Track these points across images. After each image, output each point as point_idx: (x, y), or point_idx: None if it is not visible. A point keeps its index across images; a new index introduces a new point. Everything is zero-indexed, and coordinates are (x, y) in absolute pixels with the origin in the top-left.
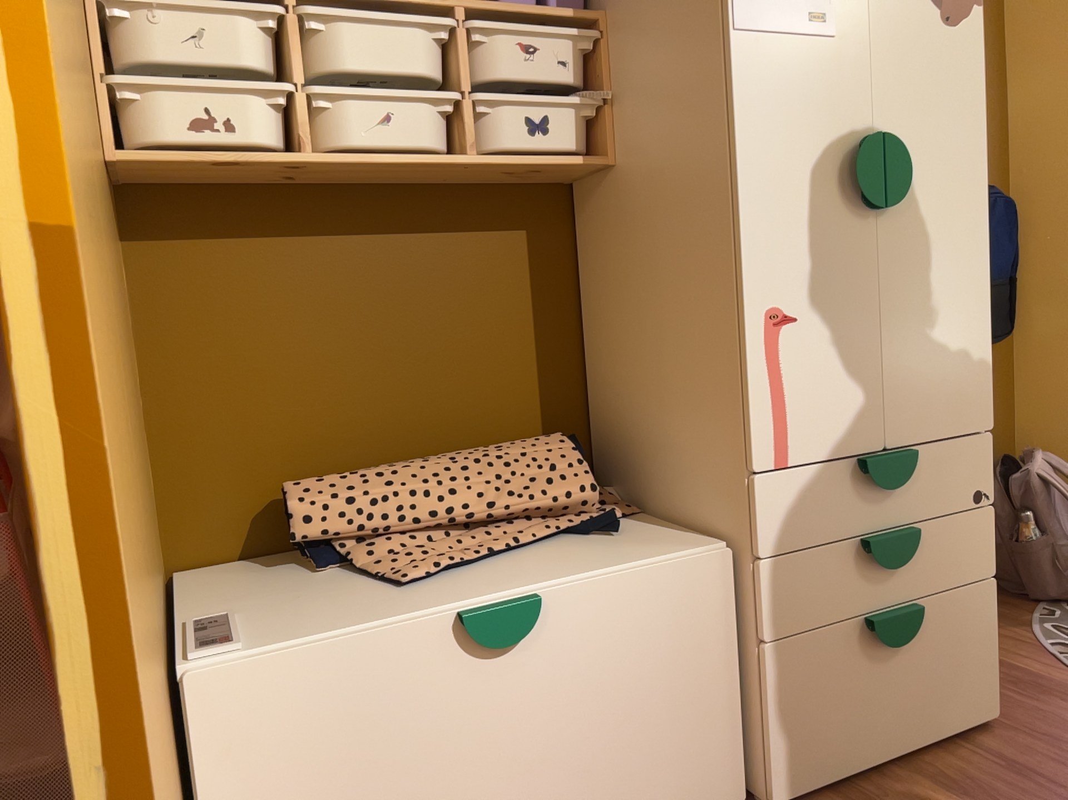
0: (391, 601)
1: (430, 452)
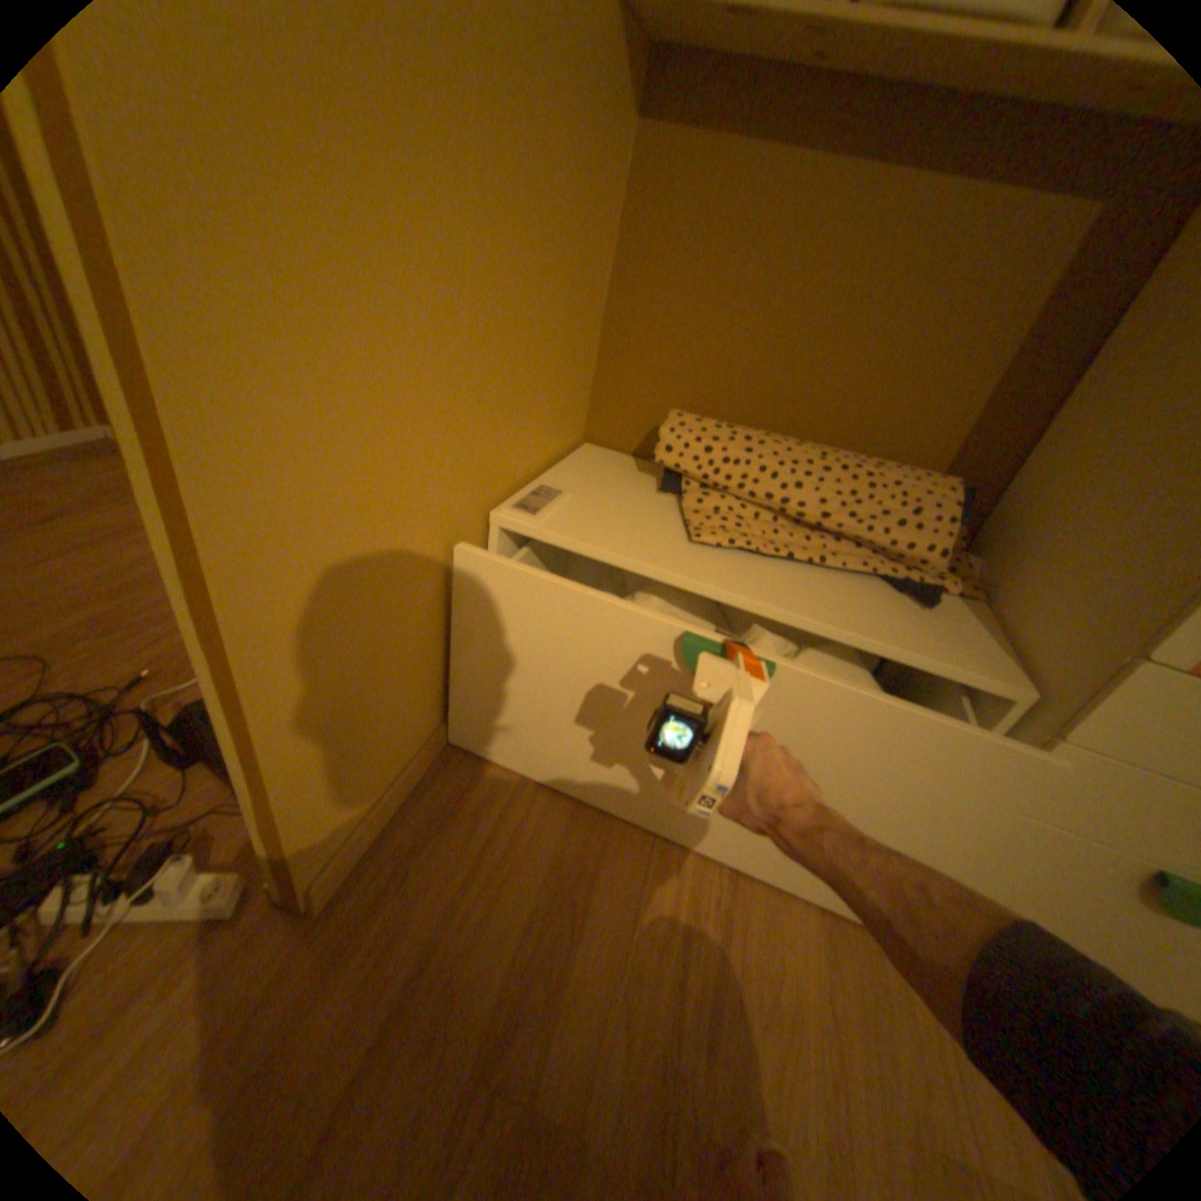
0: (671, 546)
1: (817, 439)
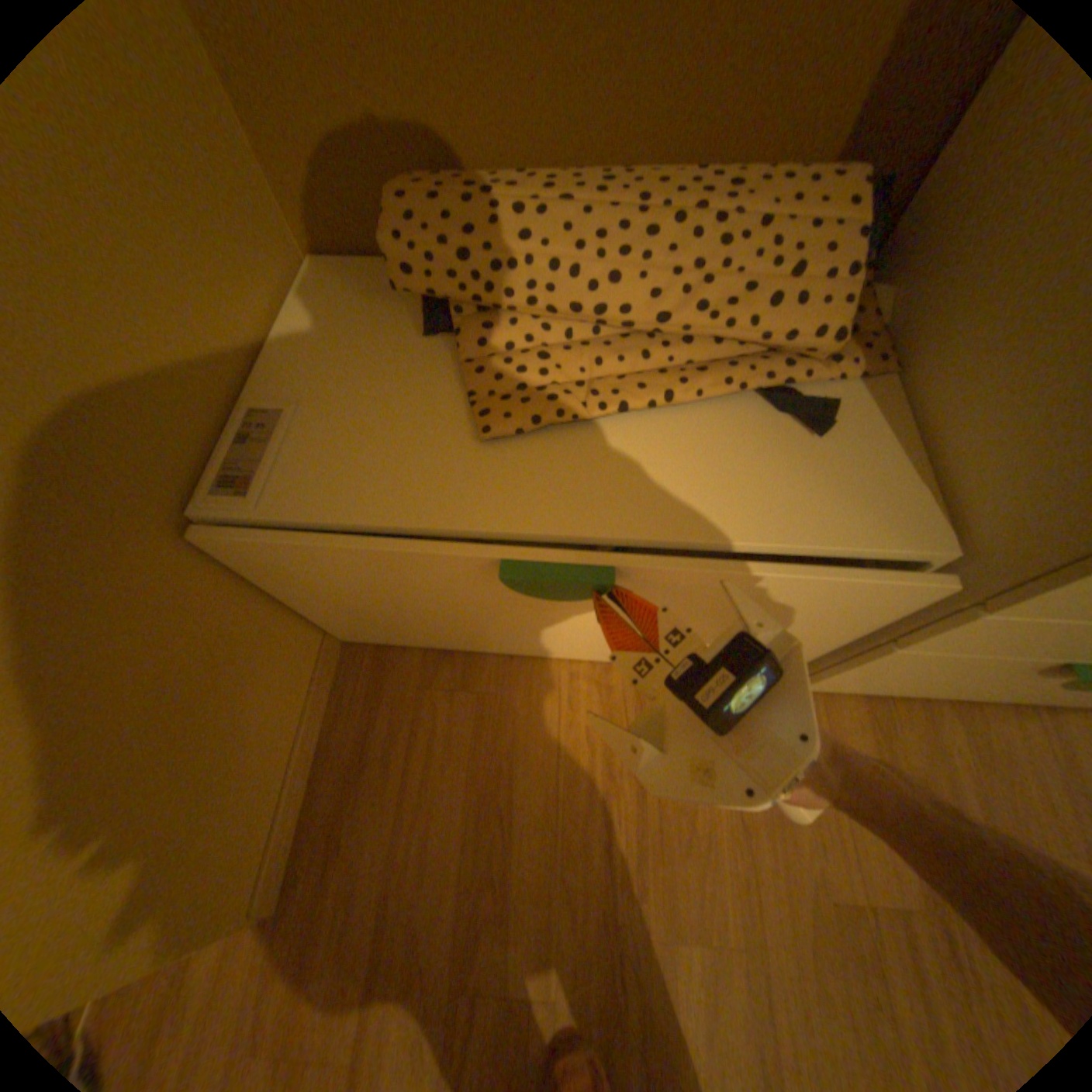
0: (453, 464)
1: (634, 143)
